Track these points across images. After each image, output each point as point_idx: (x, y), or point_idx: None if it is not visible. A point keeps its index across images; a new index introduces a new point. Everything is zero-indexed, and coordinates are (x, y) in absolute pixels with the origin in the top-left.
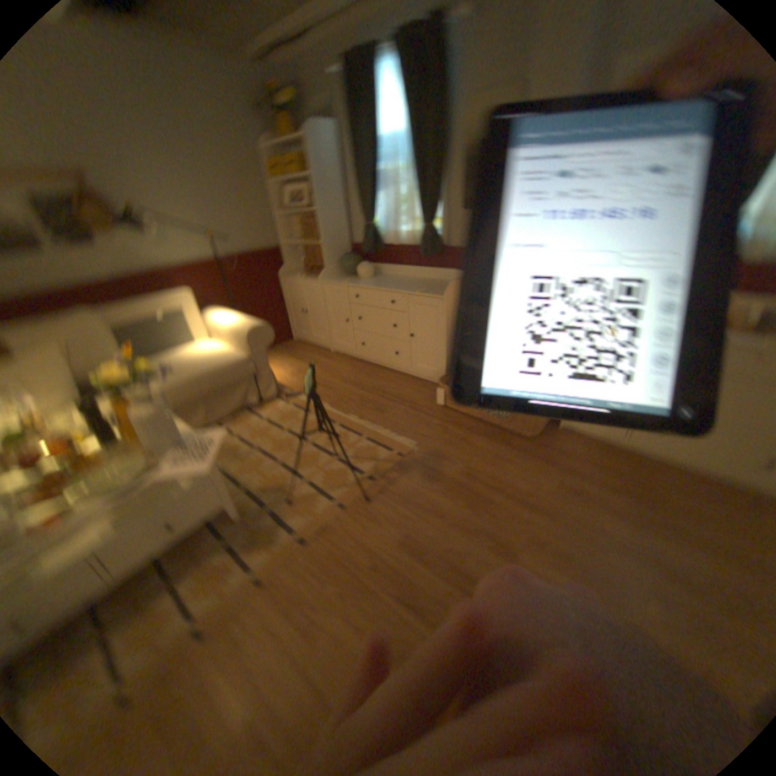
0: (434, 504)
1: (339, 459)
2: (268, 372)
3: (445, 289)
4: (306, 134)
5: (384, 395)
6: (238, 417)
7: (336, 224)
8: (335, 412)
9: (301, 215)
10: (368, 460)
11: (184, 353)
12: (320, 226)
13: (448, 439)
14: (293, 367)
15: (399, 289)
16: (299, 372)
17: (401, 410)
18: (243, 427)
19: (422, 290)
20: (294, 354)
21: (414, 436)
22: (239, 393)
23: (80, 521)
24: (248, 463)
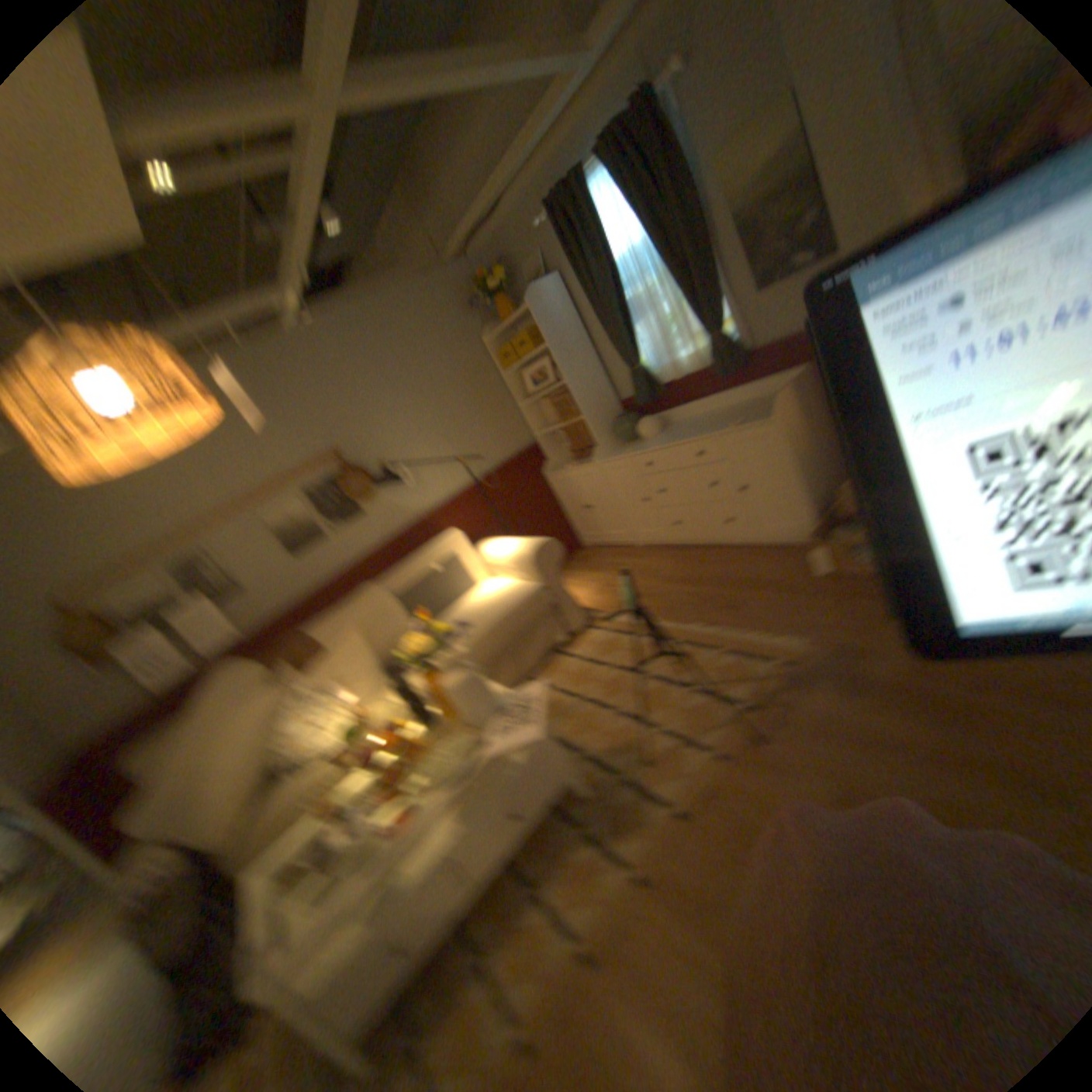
0: (873, 729)
1: (695, 691)
2: (565, 598)
3: (769, 408)
4: (527, 305)
5: (729, 584)
6: (546, 665)
7: (591, 388)
8: (667, 627)
9: (547, 396)
10: (738, 683)
11: (467, 603)
12: (574, 399)
13: (858, 622)
14: (593, 582)
15: (701, 433)
16: (602, 587)
17: (764, 599)
18: (556, 676)
19: (735, 422)
20: (588, 566)
21: (798, 632)
22: (539, 634)
23: (422, 824)
24: (577, 722)
